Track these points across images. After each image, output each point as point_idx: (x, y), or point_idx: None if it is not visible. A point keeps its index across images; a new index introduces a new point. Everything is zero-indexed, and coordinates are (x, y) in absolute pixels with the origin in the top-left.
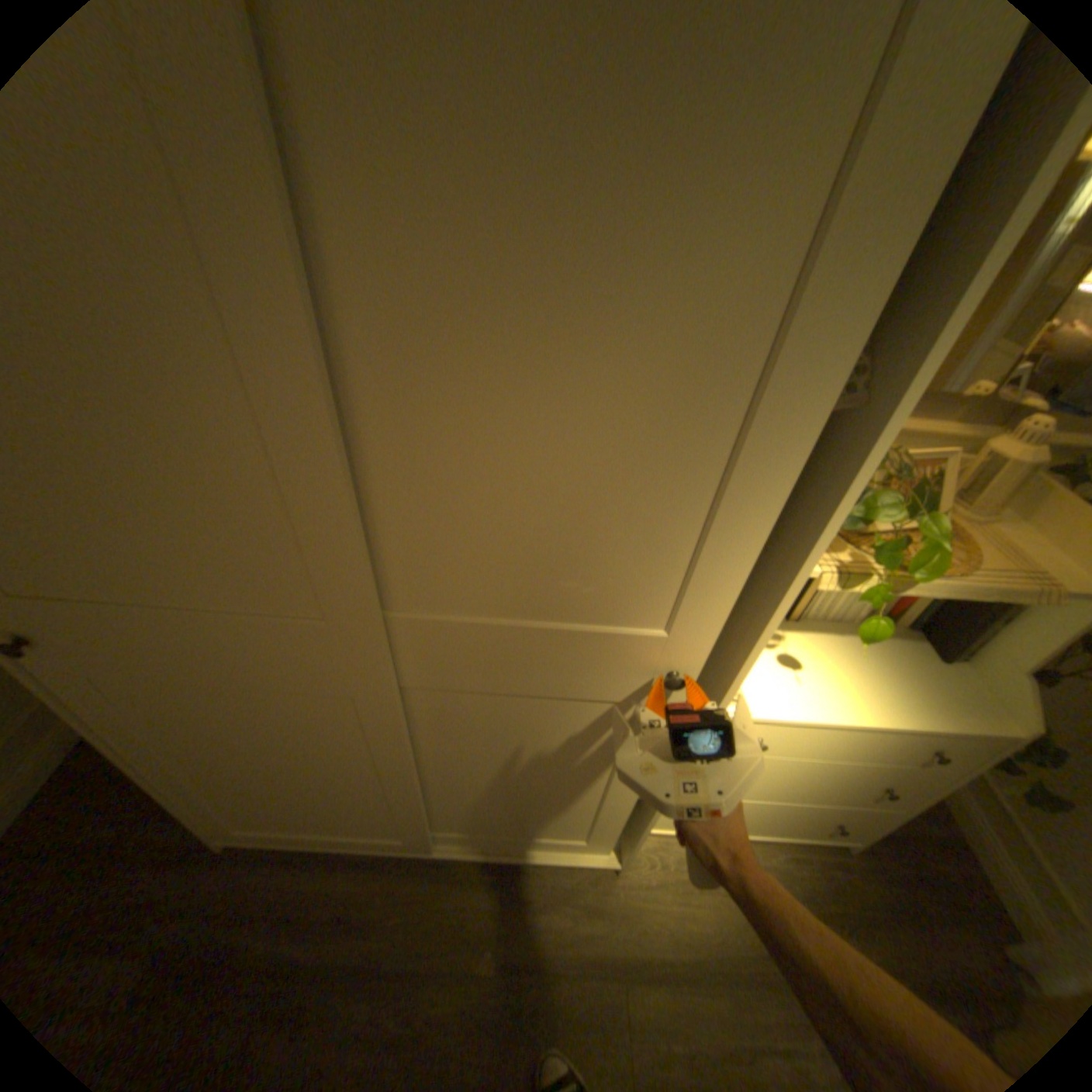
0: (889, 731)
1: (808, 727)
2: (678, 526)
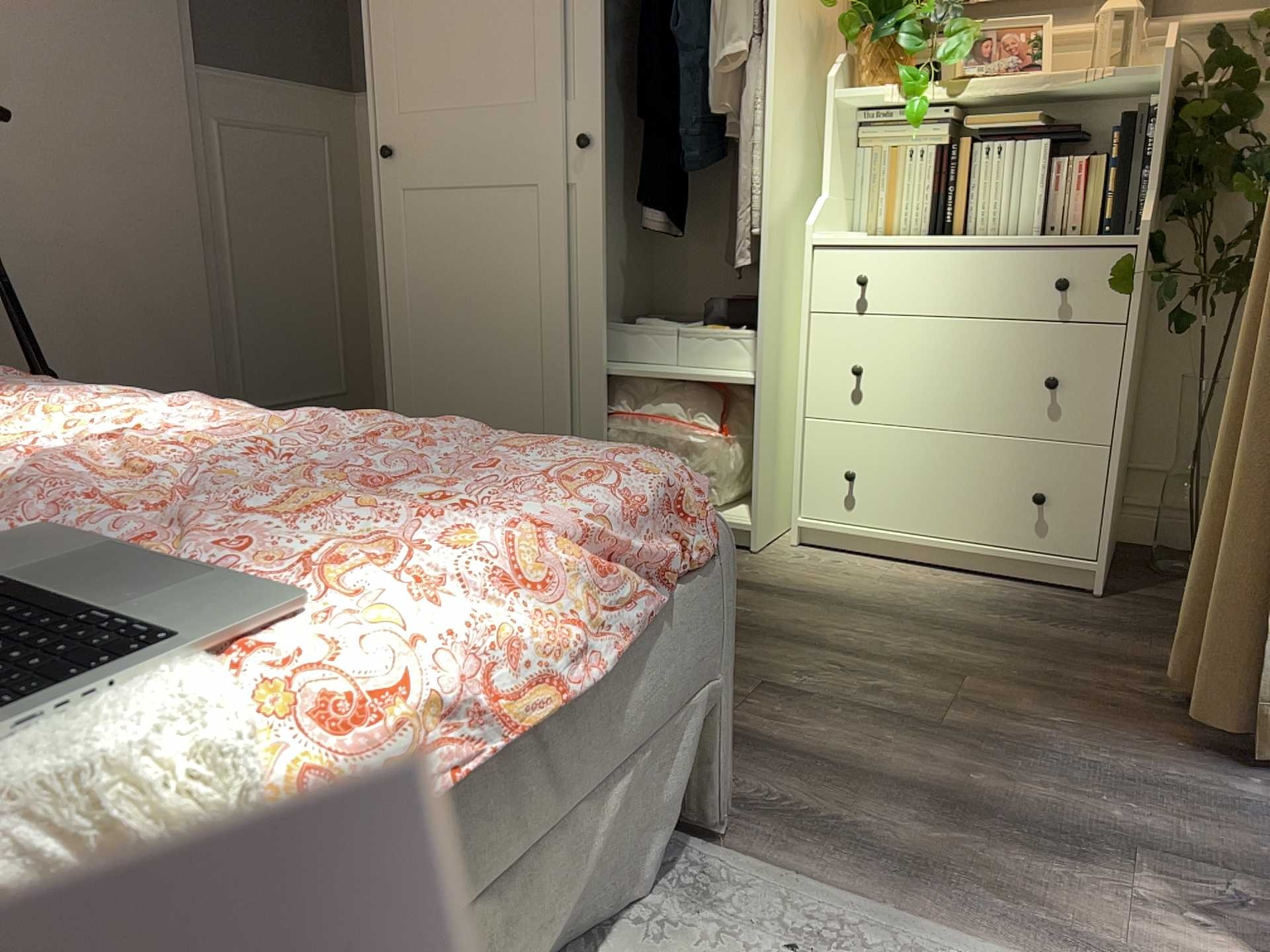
0: (982, 241)
1: (901, 246)
2: None
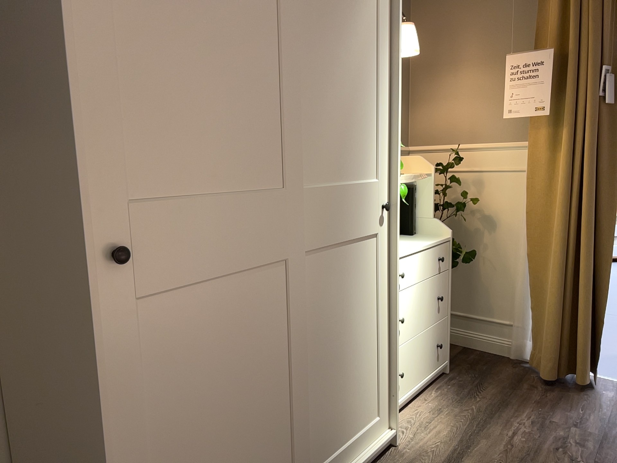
0: (418, 246)
1: (402, 253)
2: (364, 129)
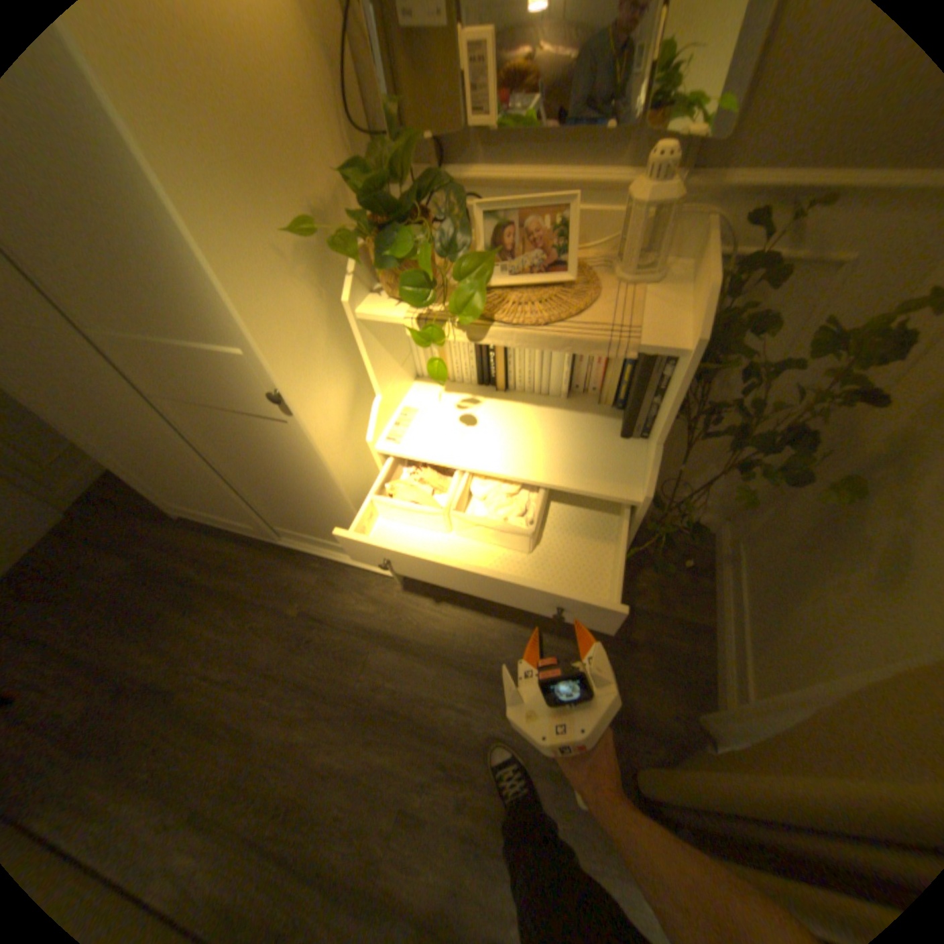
0: (513, 478)
1: (449, 467)
2: (148, 244)
